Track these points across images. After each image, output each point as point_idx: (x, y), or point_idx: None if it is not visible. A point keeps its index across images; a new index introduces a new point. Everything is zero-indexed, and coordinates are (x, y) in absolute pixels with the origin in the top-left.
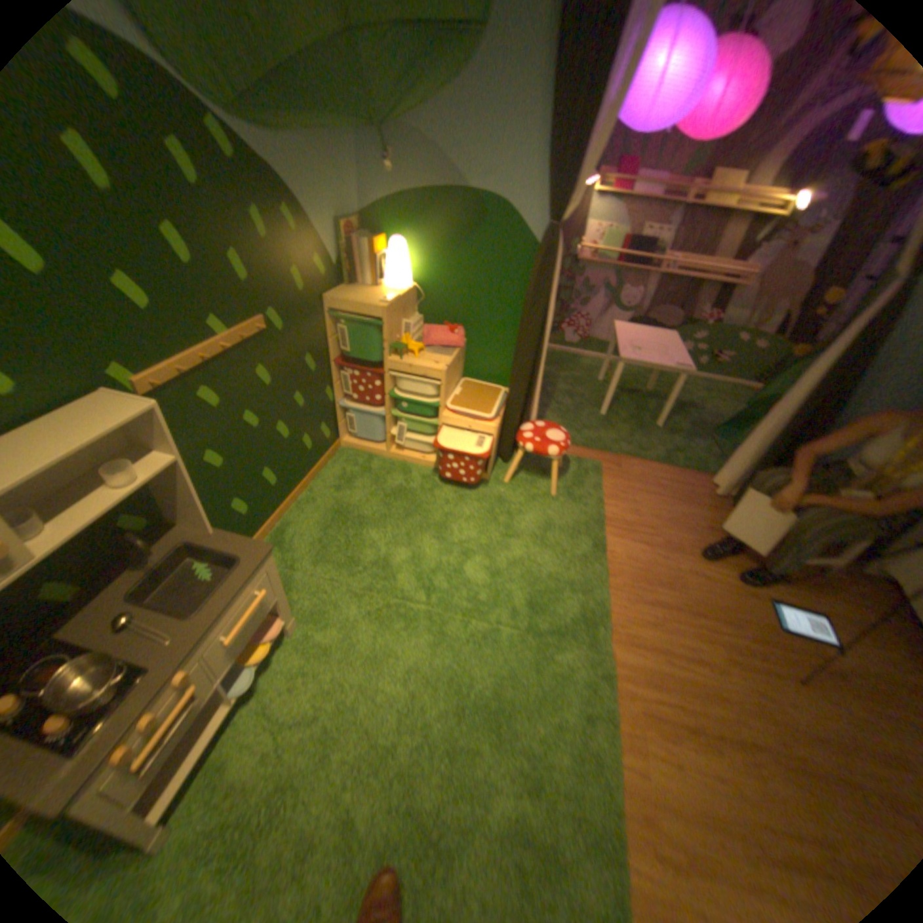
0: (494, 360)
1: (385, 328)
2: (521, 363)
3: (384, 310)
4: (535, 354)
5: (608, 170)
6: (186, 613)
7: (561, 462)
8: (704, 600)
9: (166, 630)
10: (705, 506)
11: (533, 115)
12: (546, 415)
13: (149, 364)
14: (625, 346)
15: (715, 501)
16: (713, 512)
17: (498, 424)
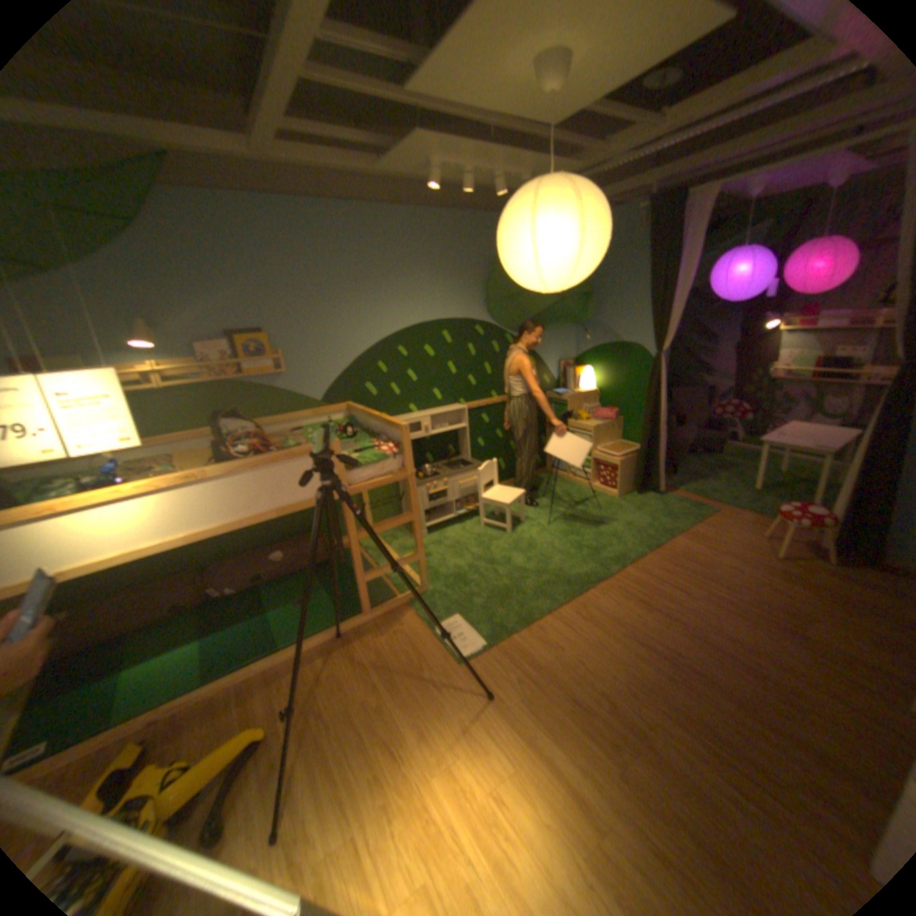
0: (640, 431)
1: (569, 406)
2: (644, 428)
3: (569, 398)
4: (654, 423)
5: (793, 315)
6: (454, 471)
7: (685, 504)
8: (725, 579)
9: (447, 473)
10: (802, 551)
11: (649, 309)
12: (701, 483)
13: (470, 403)
14: (779, 435)
15: (819, 552)
16: (806, 555)
17: (626, 462)
